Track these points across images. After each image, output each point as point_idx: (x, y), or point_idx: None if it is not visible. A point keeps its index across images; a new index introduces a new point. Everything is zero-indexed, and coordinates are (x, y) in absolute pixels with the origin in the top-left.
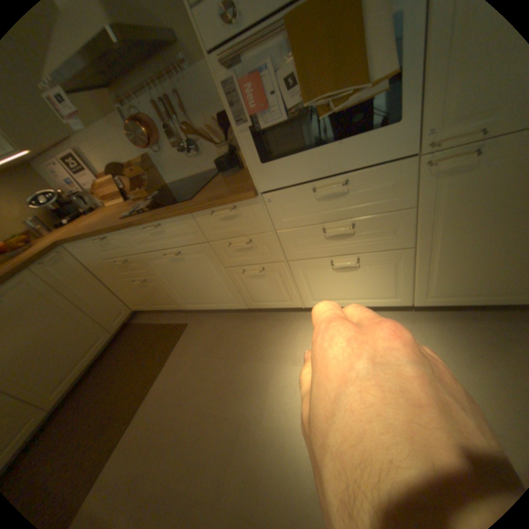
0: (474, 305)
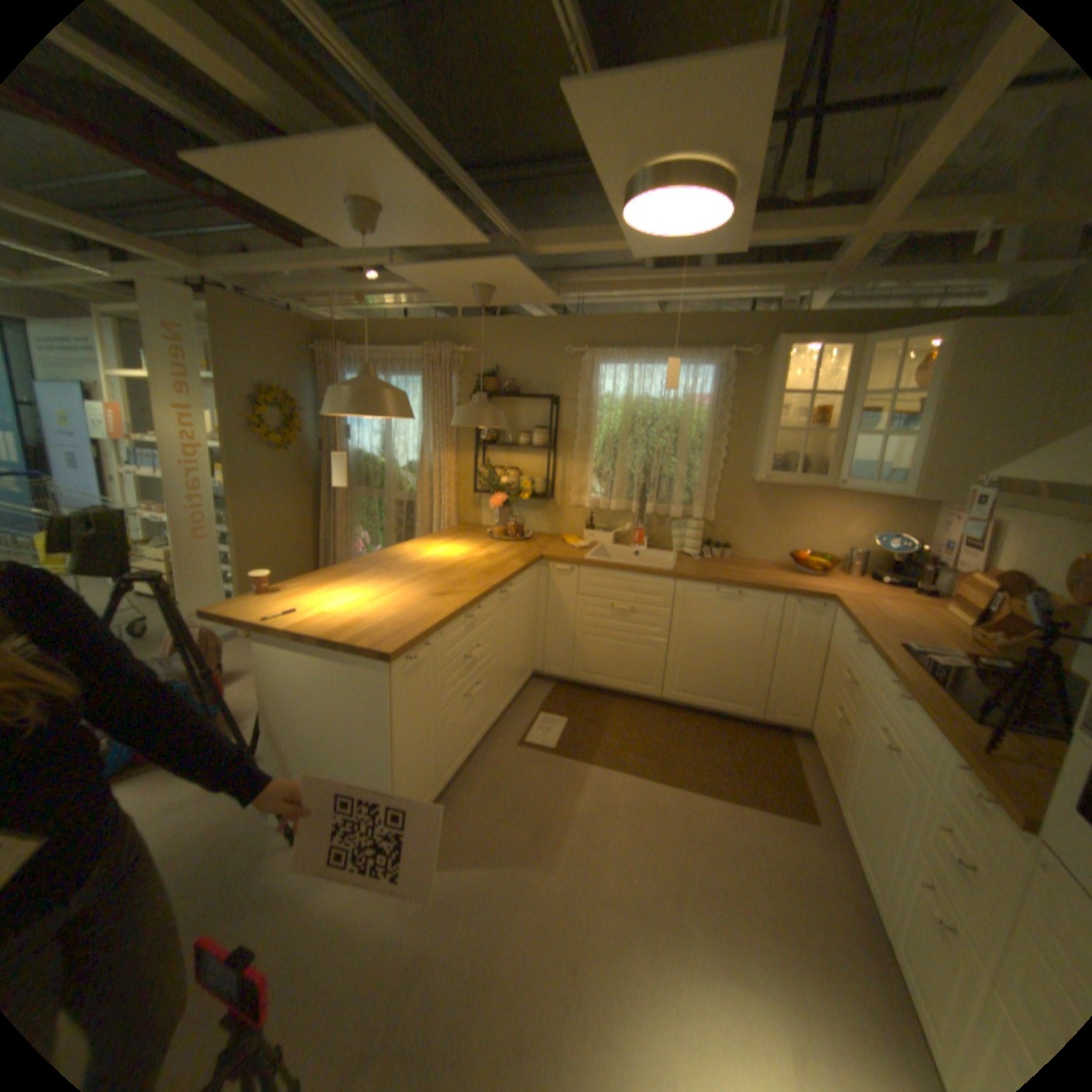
0: None
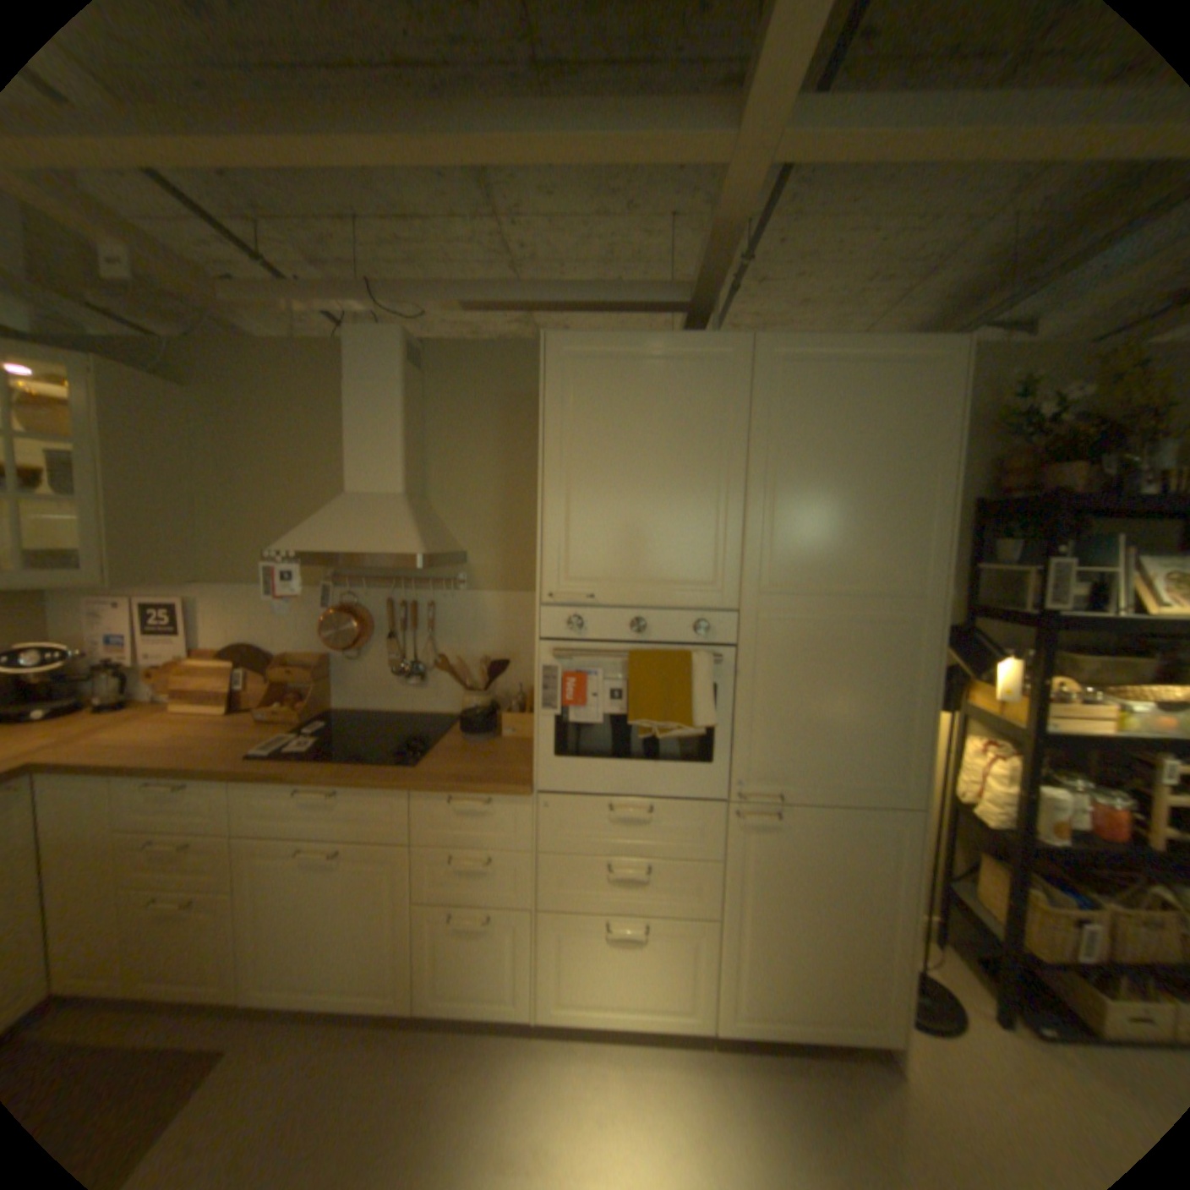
0: (794, 1042)
